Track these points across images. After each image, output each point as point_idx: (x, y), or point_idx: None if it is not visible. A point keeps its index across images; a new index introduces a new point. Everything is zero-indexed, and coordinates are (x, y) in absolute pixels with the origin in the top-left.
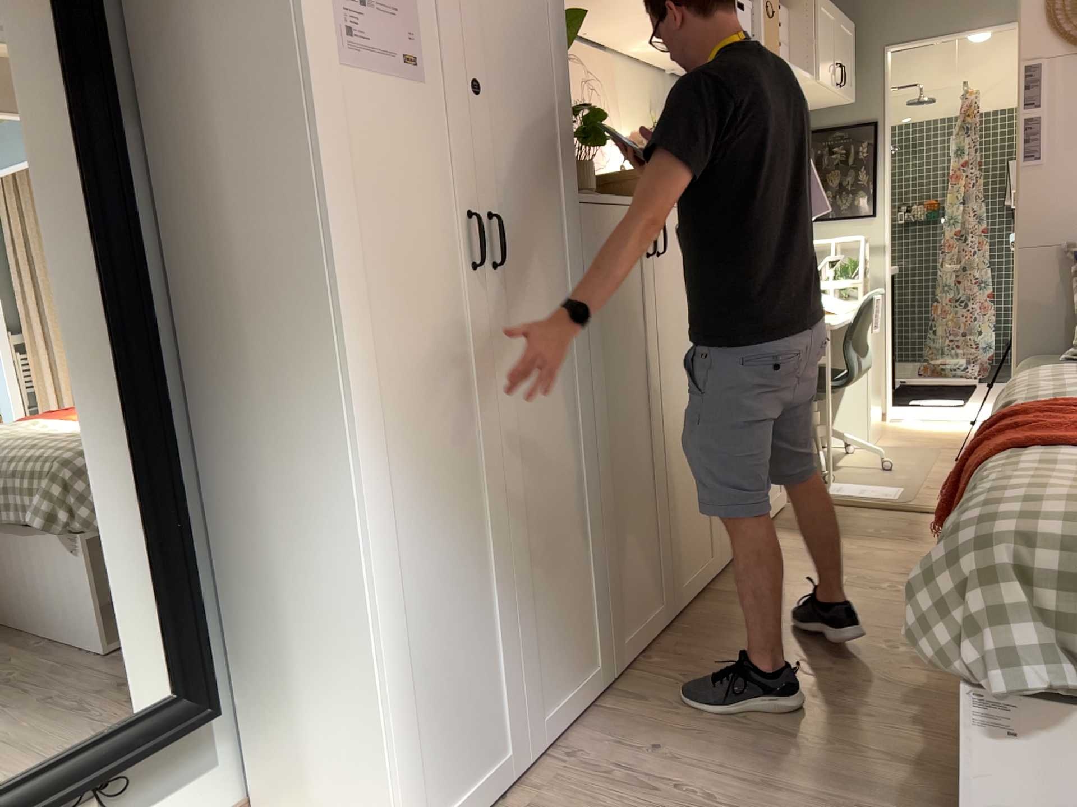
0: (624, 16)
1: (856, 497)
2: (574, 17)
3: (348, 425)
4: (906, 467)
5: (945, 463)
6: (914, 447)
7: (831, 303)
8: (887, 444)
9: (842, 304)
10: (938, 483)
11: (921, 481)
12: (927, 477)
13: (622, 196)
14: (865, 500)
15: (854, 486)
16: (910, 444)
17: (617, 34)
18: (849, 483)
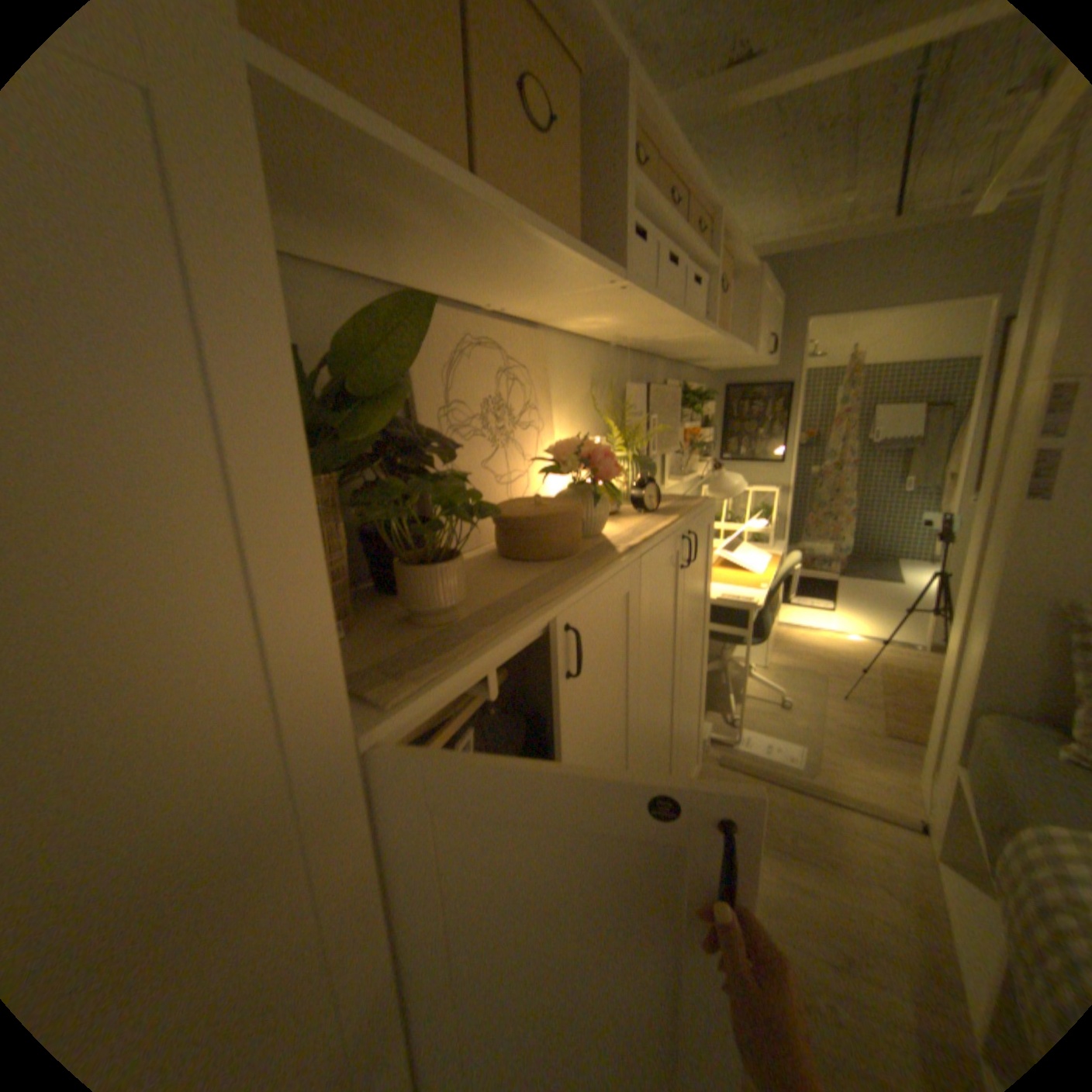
0: (549, 289)
1: (762, 758)
2: (416, 305)
3: None
4: (802, 705)
5: (835, 703)
6: (803, 670)
7: (749, 558)
8: (779, 662)
9: (757, 556)
10: (835, 741)
11: (819, 735)
12: (823, 728)
13: (504, 623)
14: (773, 772)
15: (758, 737)
16: (799, 666)
17: (547, 308)
18: (754, 730)
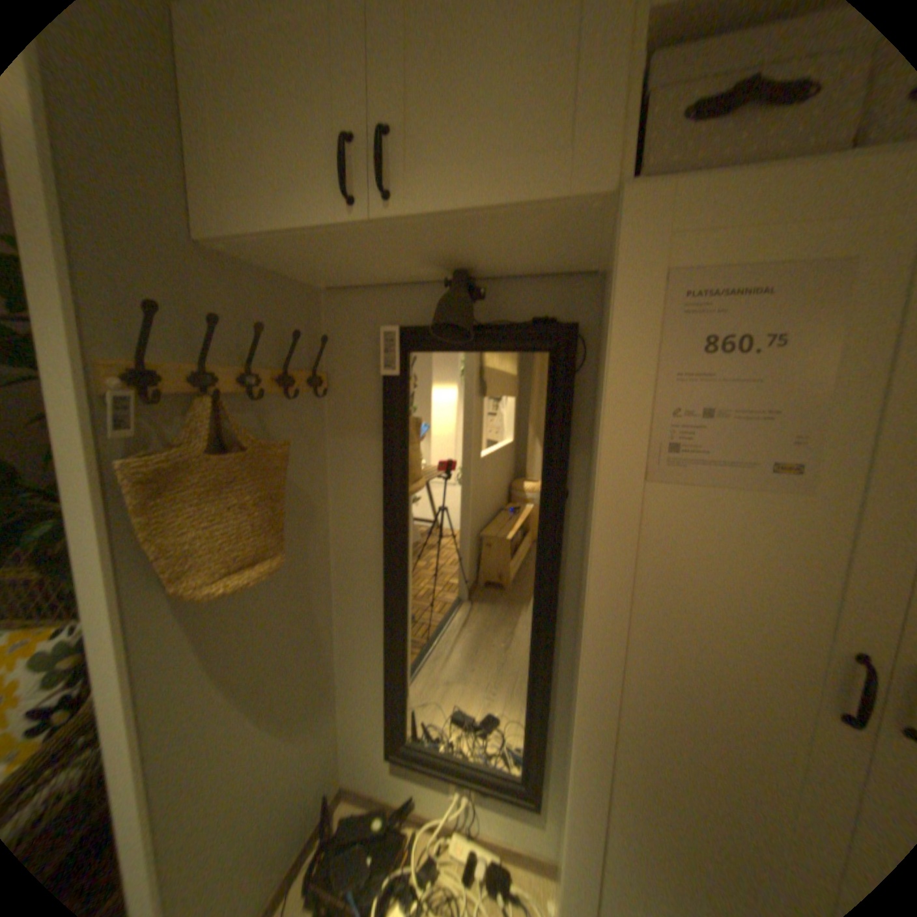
0: None
1: None
2: None
3: (575, 780)
4: None
5: None
6: None
7: None
8: None
9: None
10: None
11: None
12: None
13: None
14: None
15: None
16: None
17: None
18: None
